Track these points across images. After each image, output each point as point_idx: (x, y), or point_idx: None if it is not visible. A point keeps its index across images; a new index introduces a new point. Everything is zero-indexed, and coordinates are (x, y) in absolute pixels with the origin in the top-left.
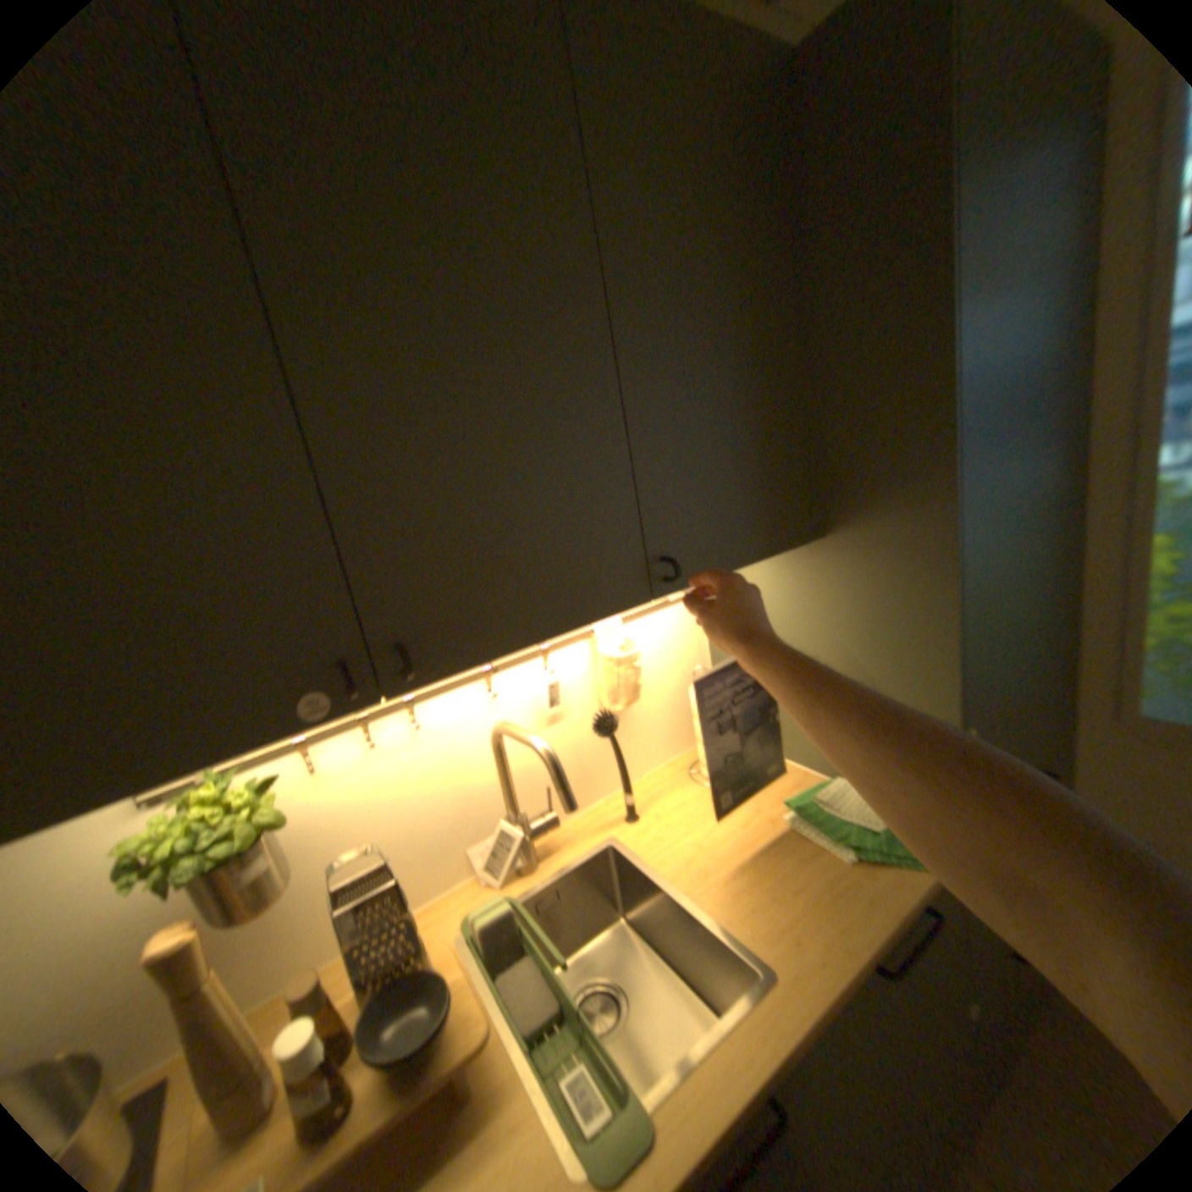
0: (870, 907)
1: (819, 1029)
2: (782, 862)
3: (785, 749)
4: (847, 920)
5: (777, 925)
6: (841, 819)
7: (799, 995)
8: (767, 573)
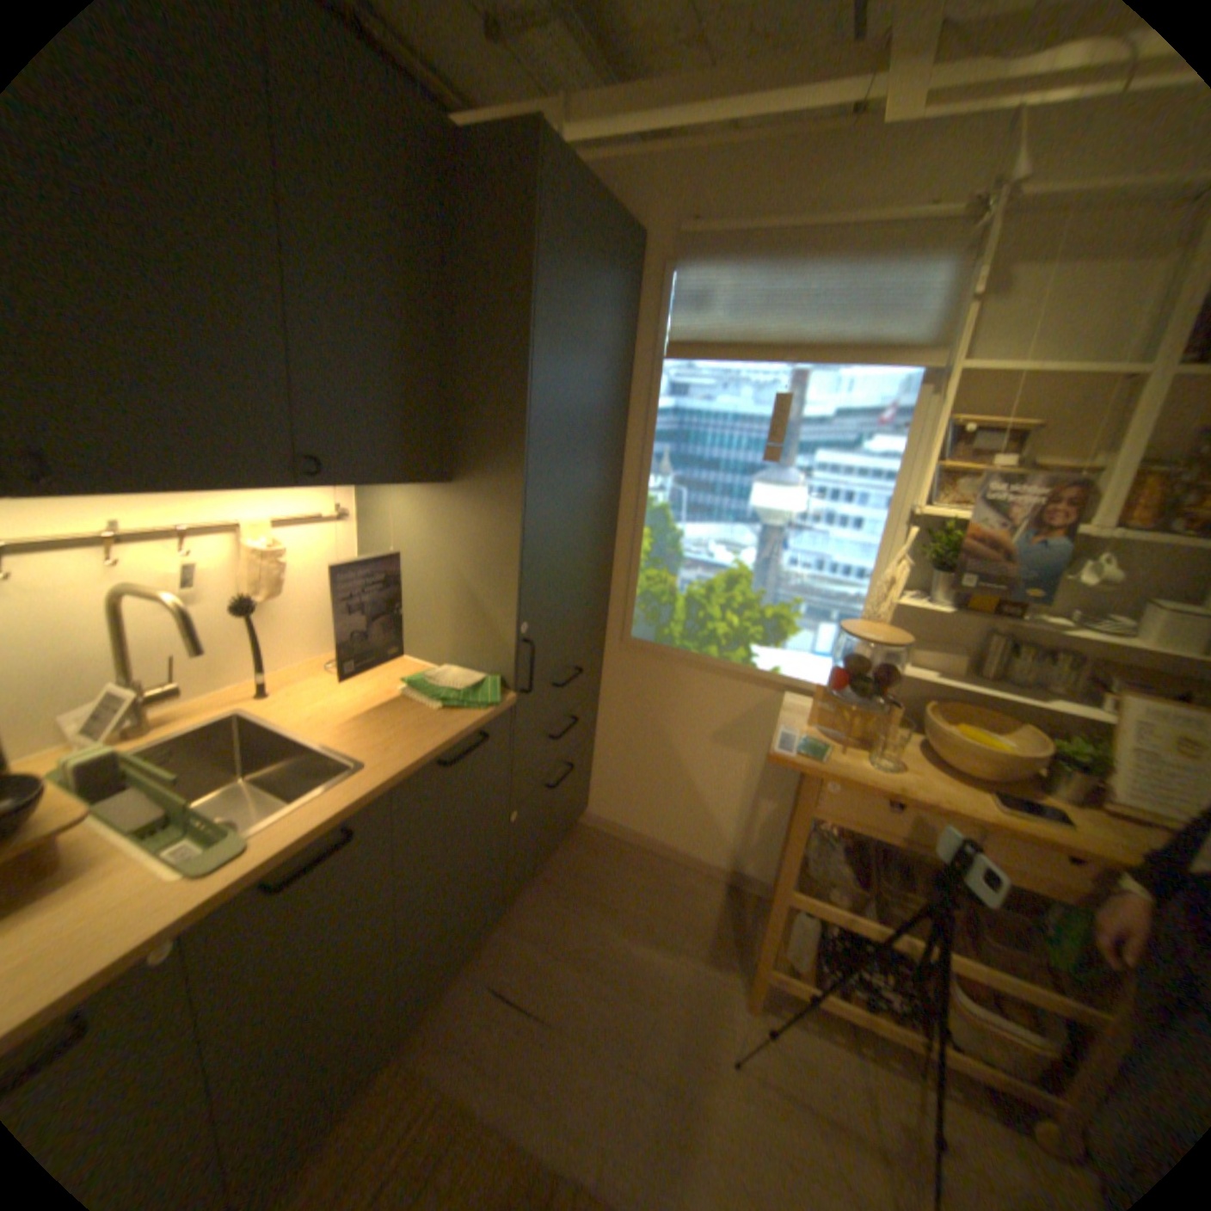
0: (442, 728)
1: (387, 786)
2: (389, 712)
3: (412, 650)
4: (424, 735)
5: (373, 742)
6: (439, 686)
7: (378, 771)
8: (411, 507)
